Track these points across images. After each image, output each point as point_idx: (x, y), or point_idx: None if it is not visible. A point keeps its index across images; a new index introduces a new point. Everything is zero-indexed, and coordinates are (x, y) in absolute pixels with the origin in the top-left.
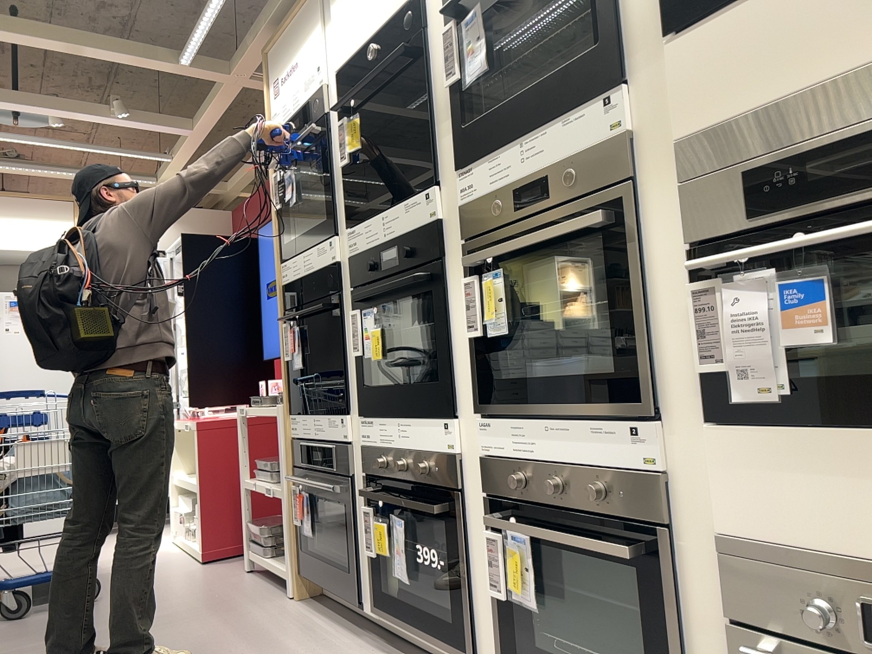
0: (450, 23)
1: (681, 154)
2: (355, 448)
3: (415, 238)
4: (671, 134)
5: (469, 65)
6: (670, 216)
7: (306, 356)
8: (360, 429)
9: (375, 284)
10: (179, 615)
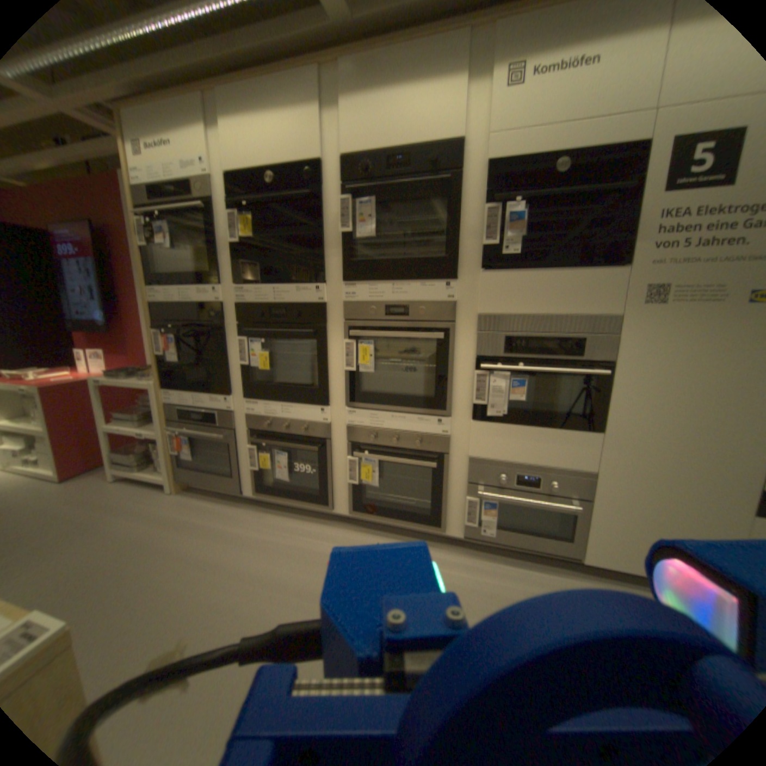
0: (348, 194)
1: (479, 319)
2: (231, 411)
3: (305, 308)
4: (475, 308)
5: (360, 226)
6: (468, 340)
7: (179, 353)
8: (242, 403)
9: (263, 324)
10: (86, 524)
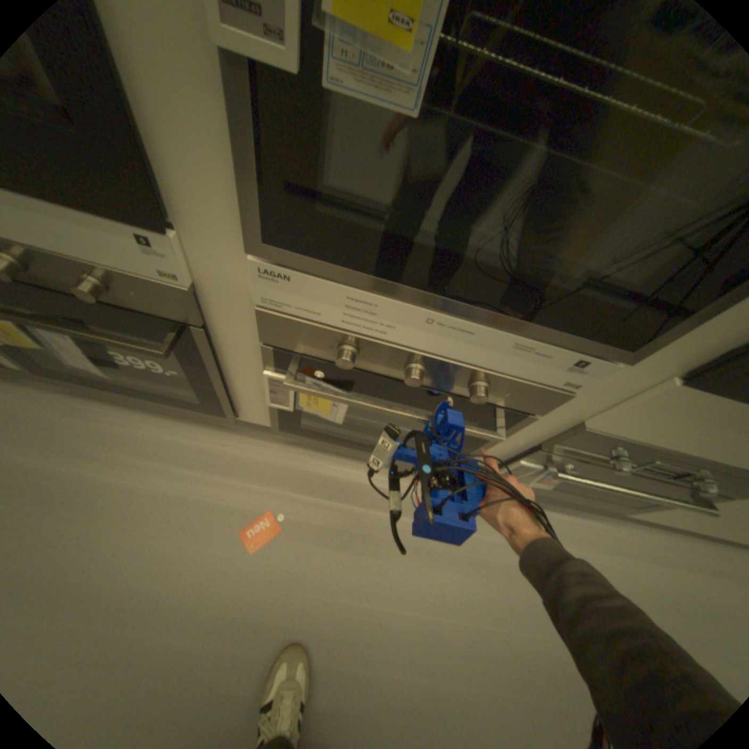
0: None
1: None
2: None
3: None
4: None
5: None
6: None
7: None
8: None
9: None
10: None
